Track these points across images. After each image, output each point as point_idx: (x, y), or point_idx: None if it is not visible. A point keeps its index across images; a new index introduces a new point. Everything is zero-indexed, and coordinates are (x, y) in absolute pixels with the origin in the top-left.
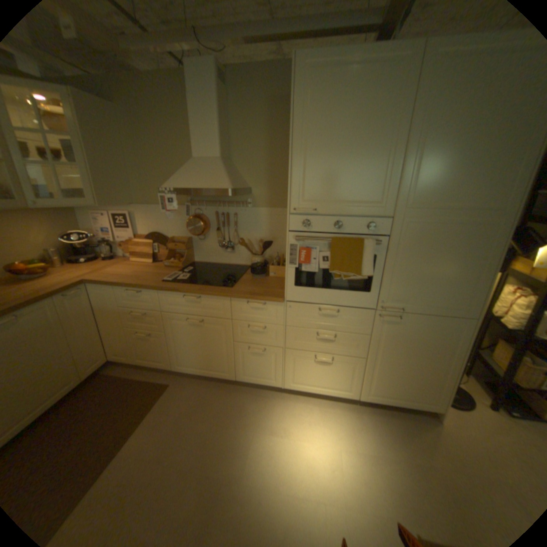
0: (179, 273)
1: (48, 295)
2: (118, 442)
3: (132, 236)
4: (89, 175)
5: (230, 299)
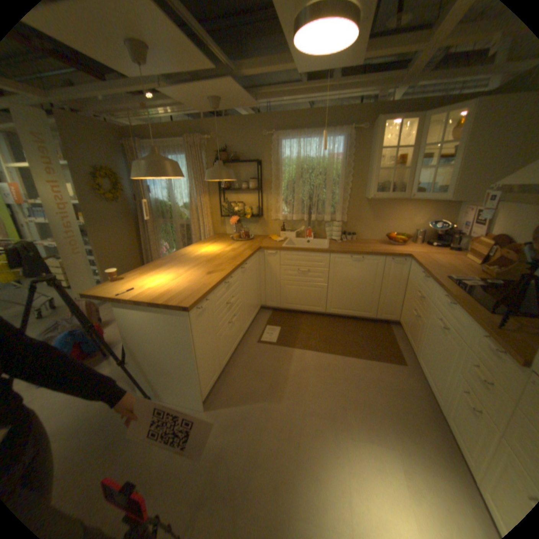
0: (475, 280)
1: (383, 254)
2: (350, 354)
3: (485, 234)
4: (460, 173)
5: (475, 323)
